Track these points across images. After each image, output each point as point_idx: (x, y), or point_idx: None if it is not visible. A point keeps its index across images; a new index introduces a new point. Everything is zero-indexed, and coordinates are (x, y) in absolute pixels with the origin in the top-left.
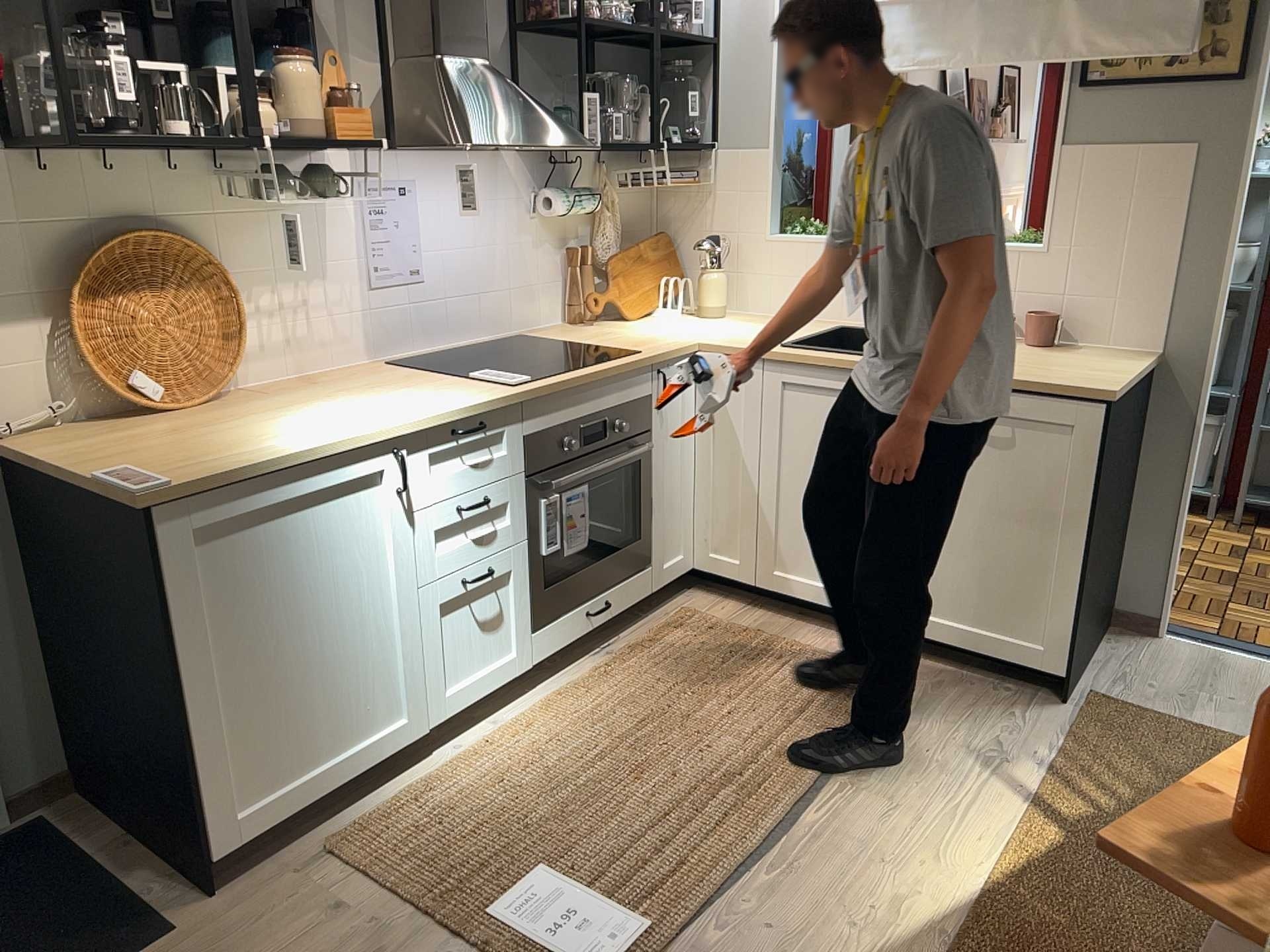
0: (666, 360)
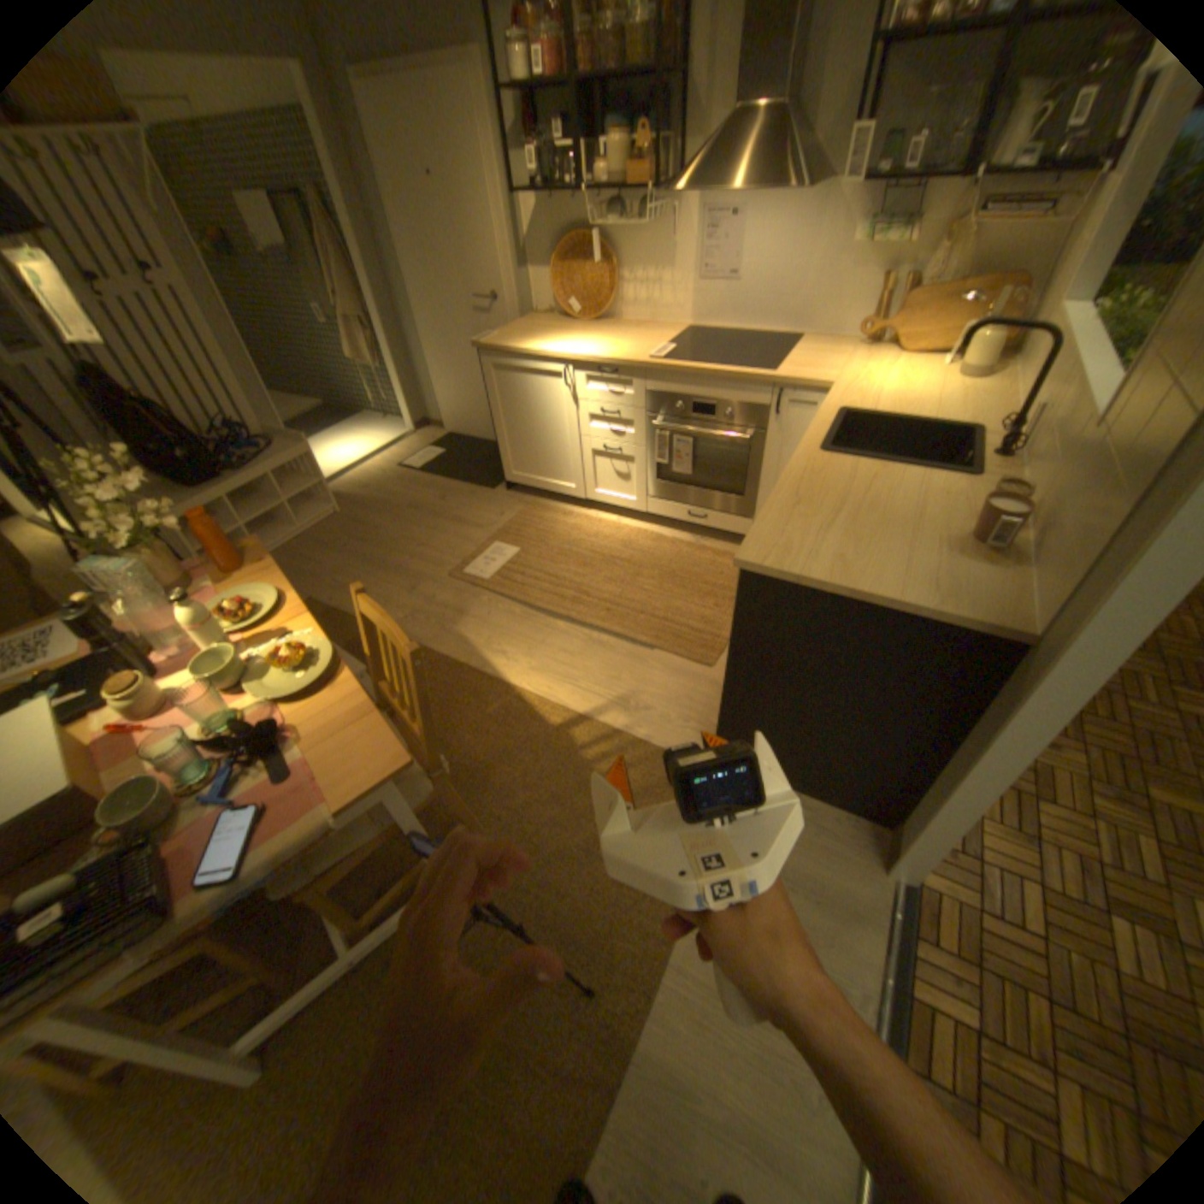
0: (787, 386)
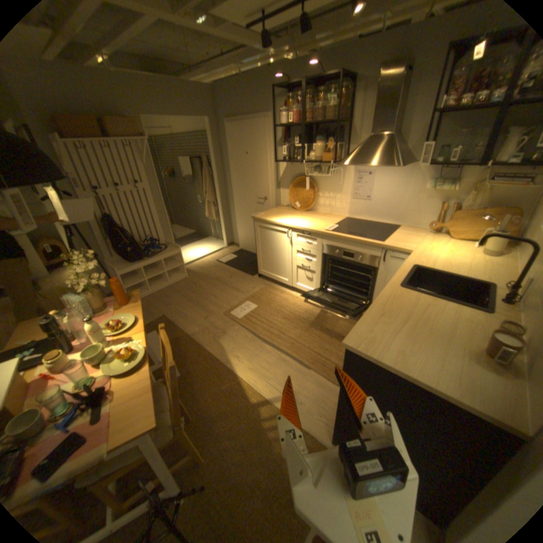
0: (389, 249)
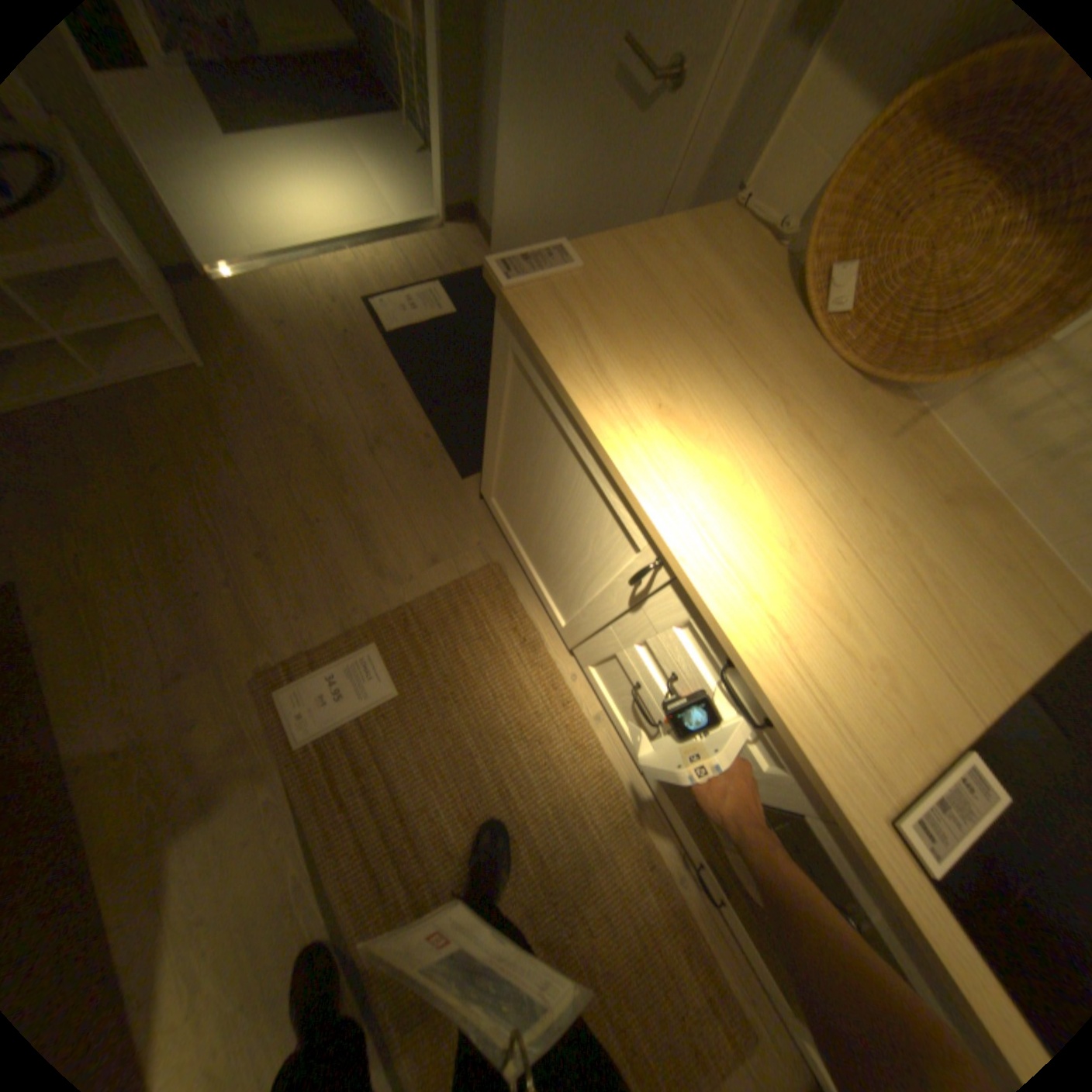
0: None
